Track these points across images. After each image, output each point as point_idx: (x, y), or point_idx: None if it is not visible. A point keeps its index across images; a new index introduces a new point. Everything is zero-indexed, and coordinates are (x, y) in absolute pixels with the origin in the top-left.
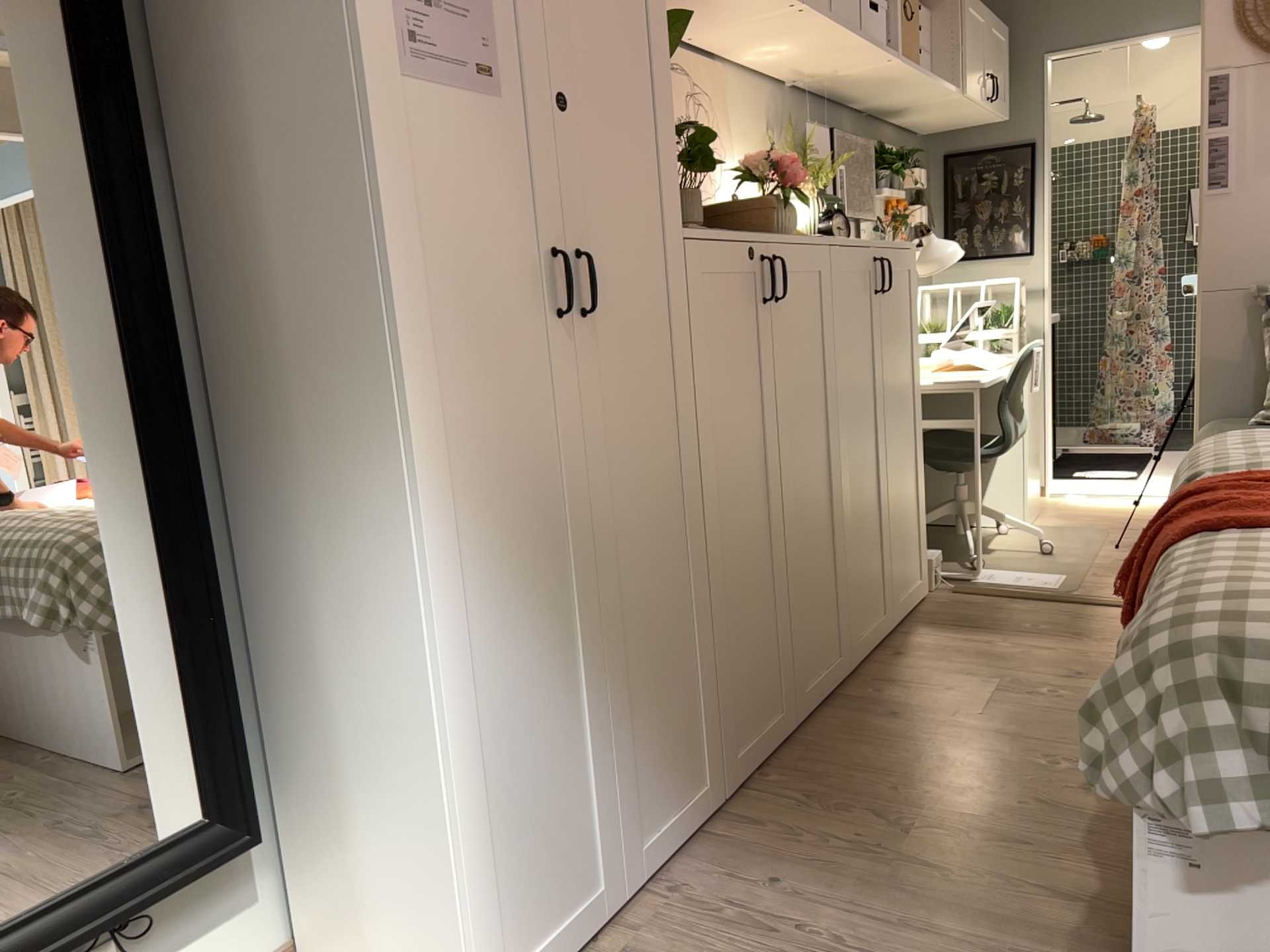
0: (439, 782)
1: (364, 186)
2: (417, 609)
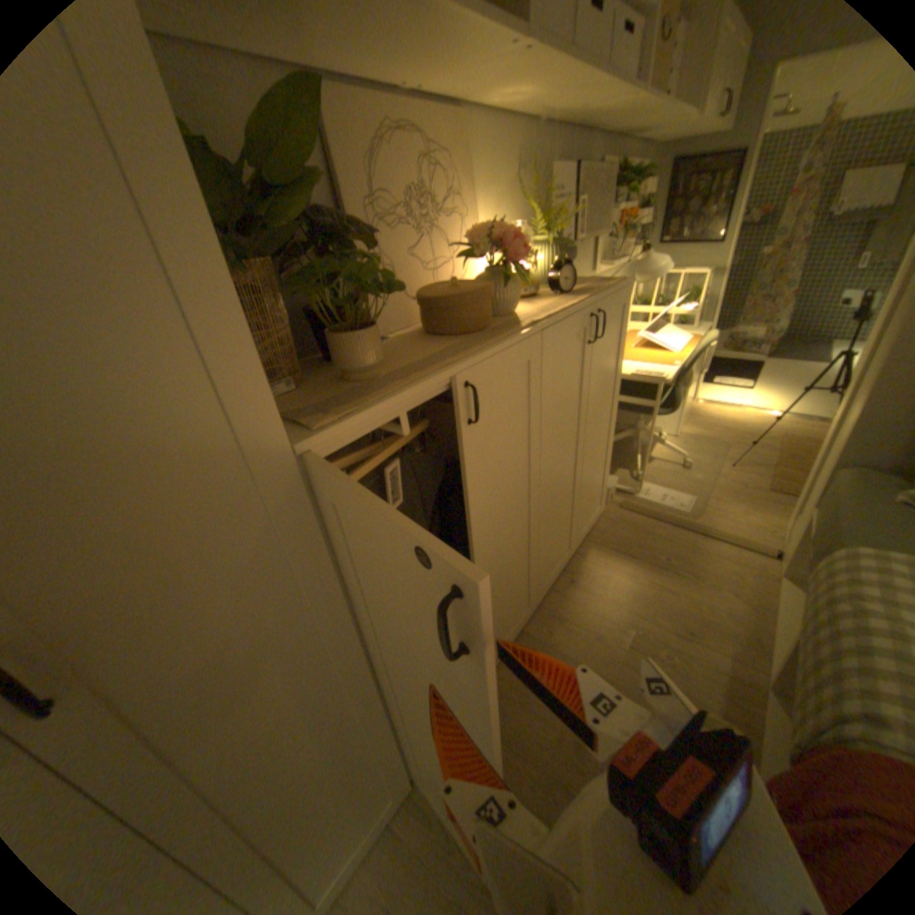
0: None
1: None
2: None
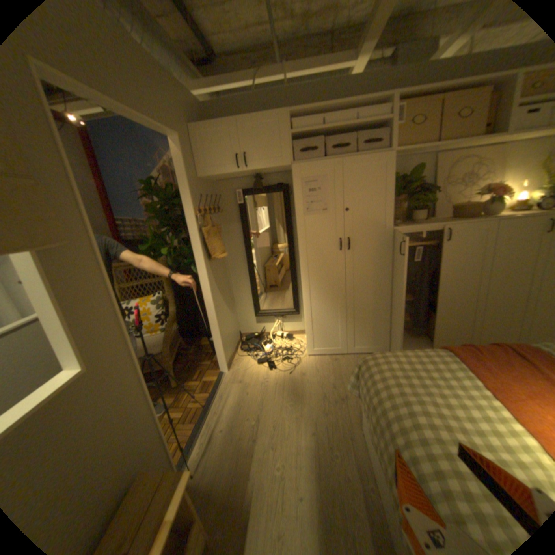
0: (305, 317)
1: (298, 235)
2: (303, 294)
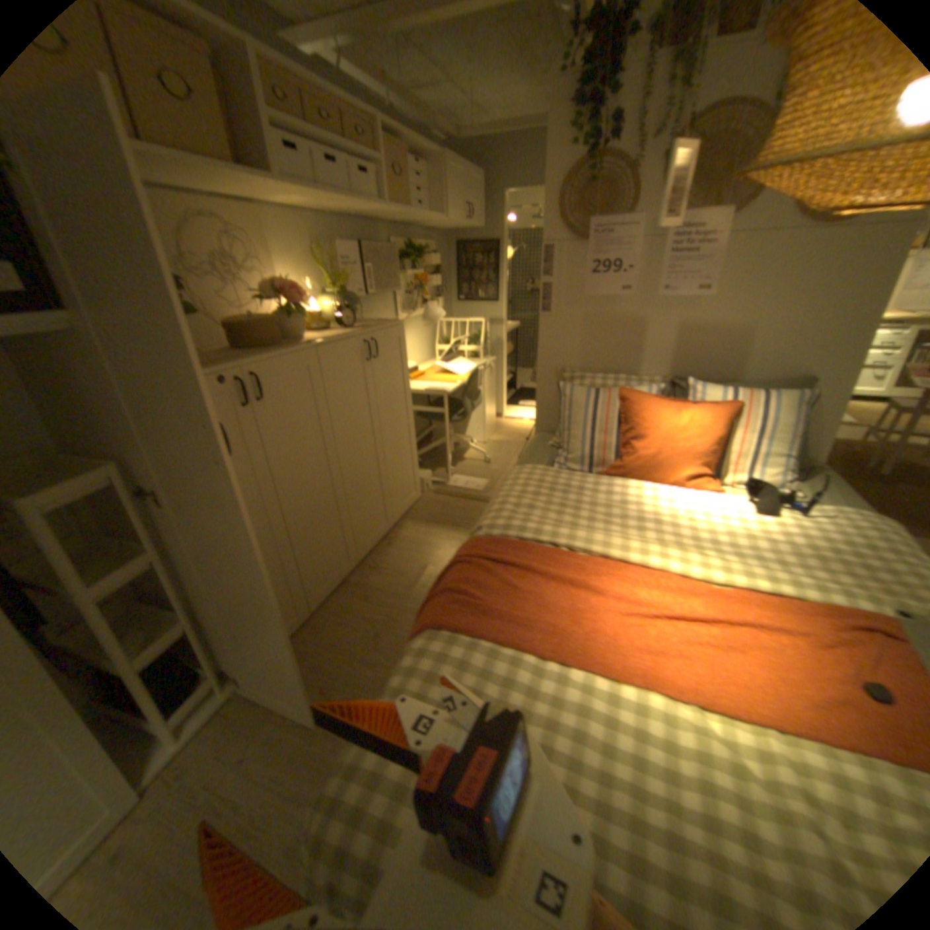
0: None
1: None
2: None
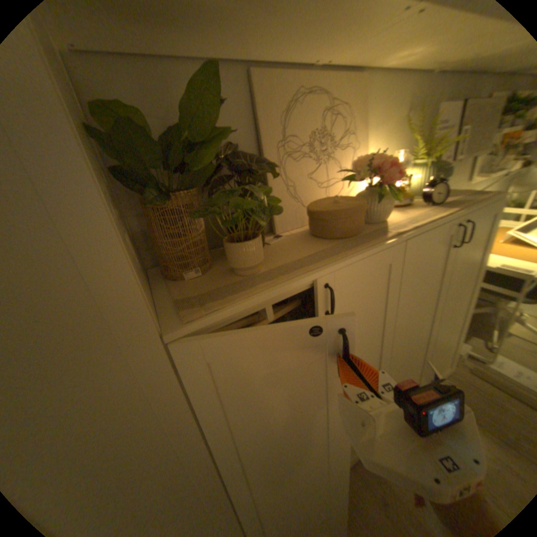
0: None
1: None
2: None
